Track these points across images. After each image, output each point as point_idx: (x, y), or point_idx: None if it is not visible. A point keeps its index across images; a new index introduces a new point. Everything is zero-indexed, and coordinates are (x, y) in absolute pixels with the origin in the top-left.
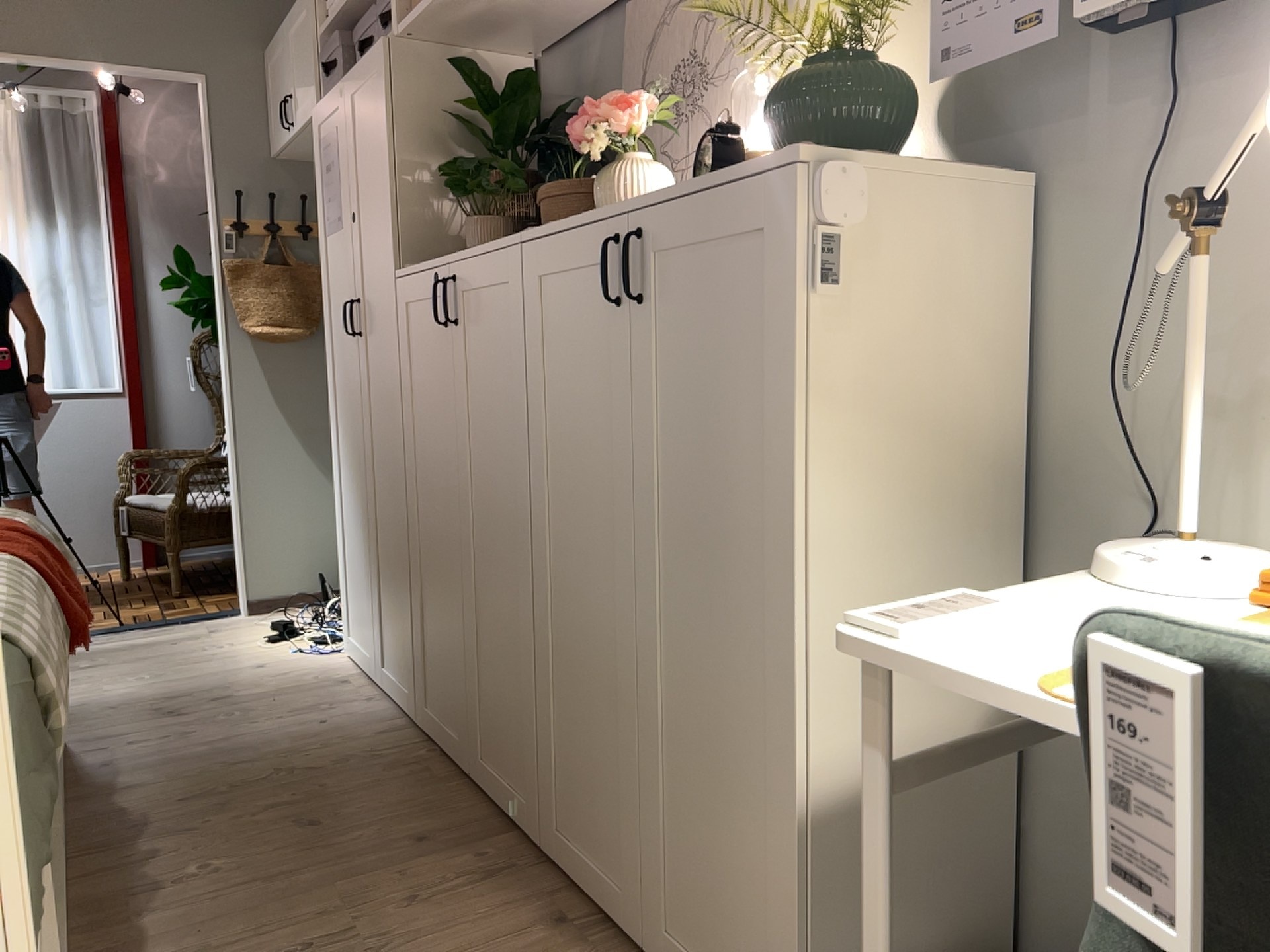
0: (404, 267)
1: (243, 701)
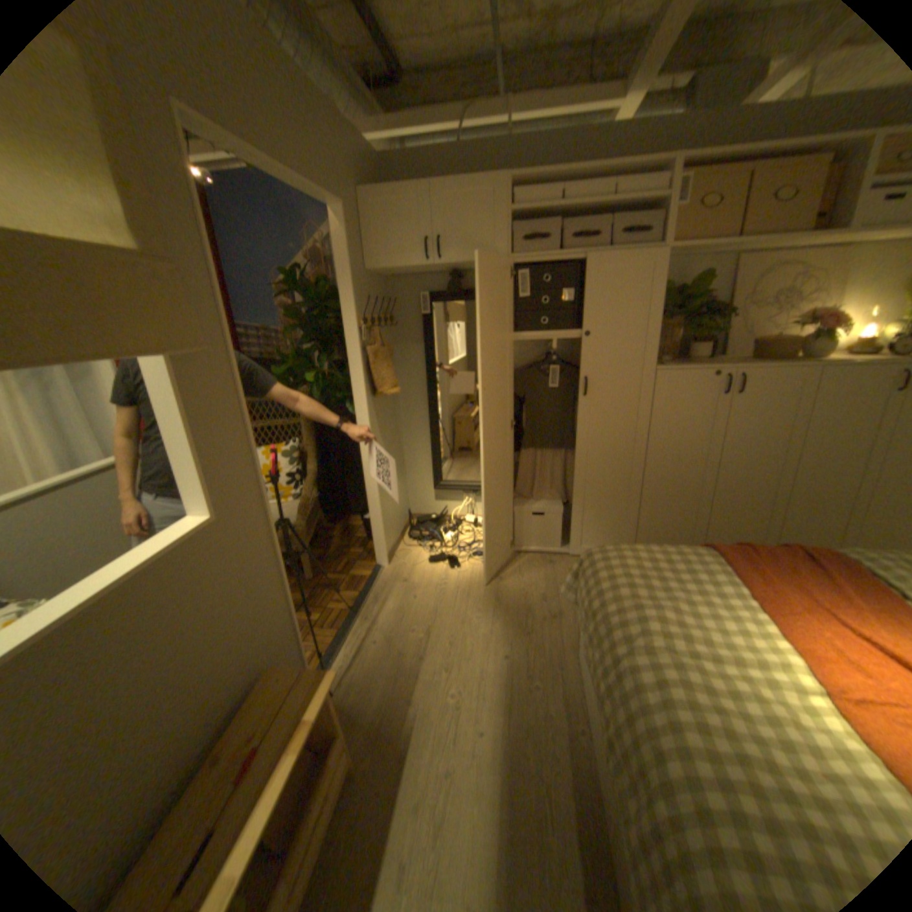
0: (668, 366)
1: (553, 592)
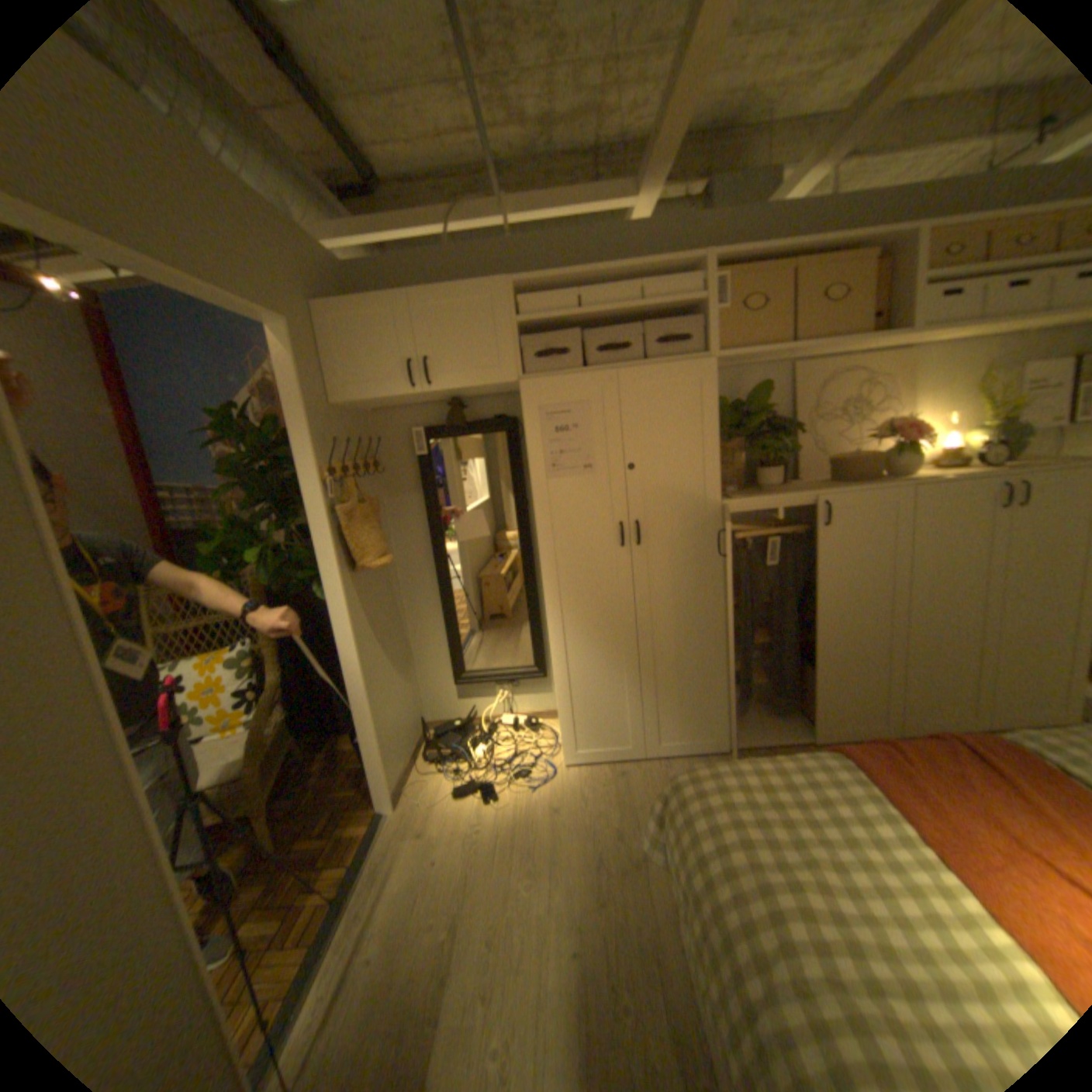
0: (736, 499)
1: (631, 824)
